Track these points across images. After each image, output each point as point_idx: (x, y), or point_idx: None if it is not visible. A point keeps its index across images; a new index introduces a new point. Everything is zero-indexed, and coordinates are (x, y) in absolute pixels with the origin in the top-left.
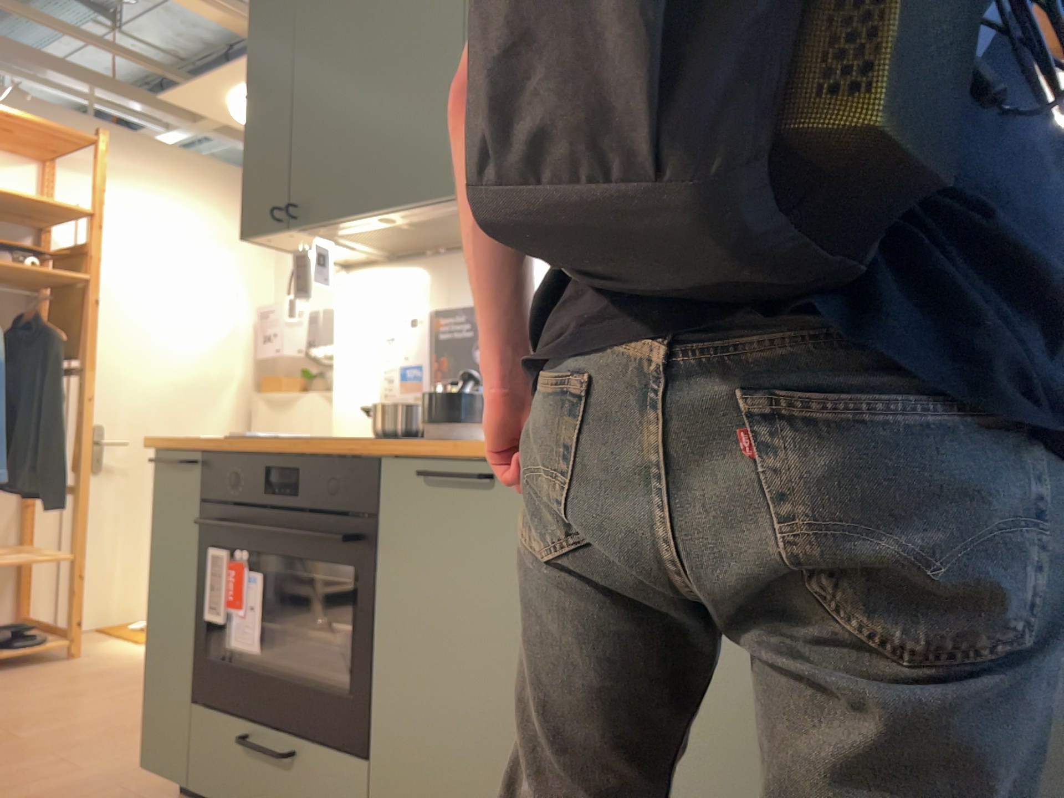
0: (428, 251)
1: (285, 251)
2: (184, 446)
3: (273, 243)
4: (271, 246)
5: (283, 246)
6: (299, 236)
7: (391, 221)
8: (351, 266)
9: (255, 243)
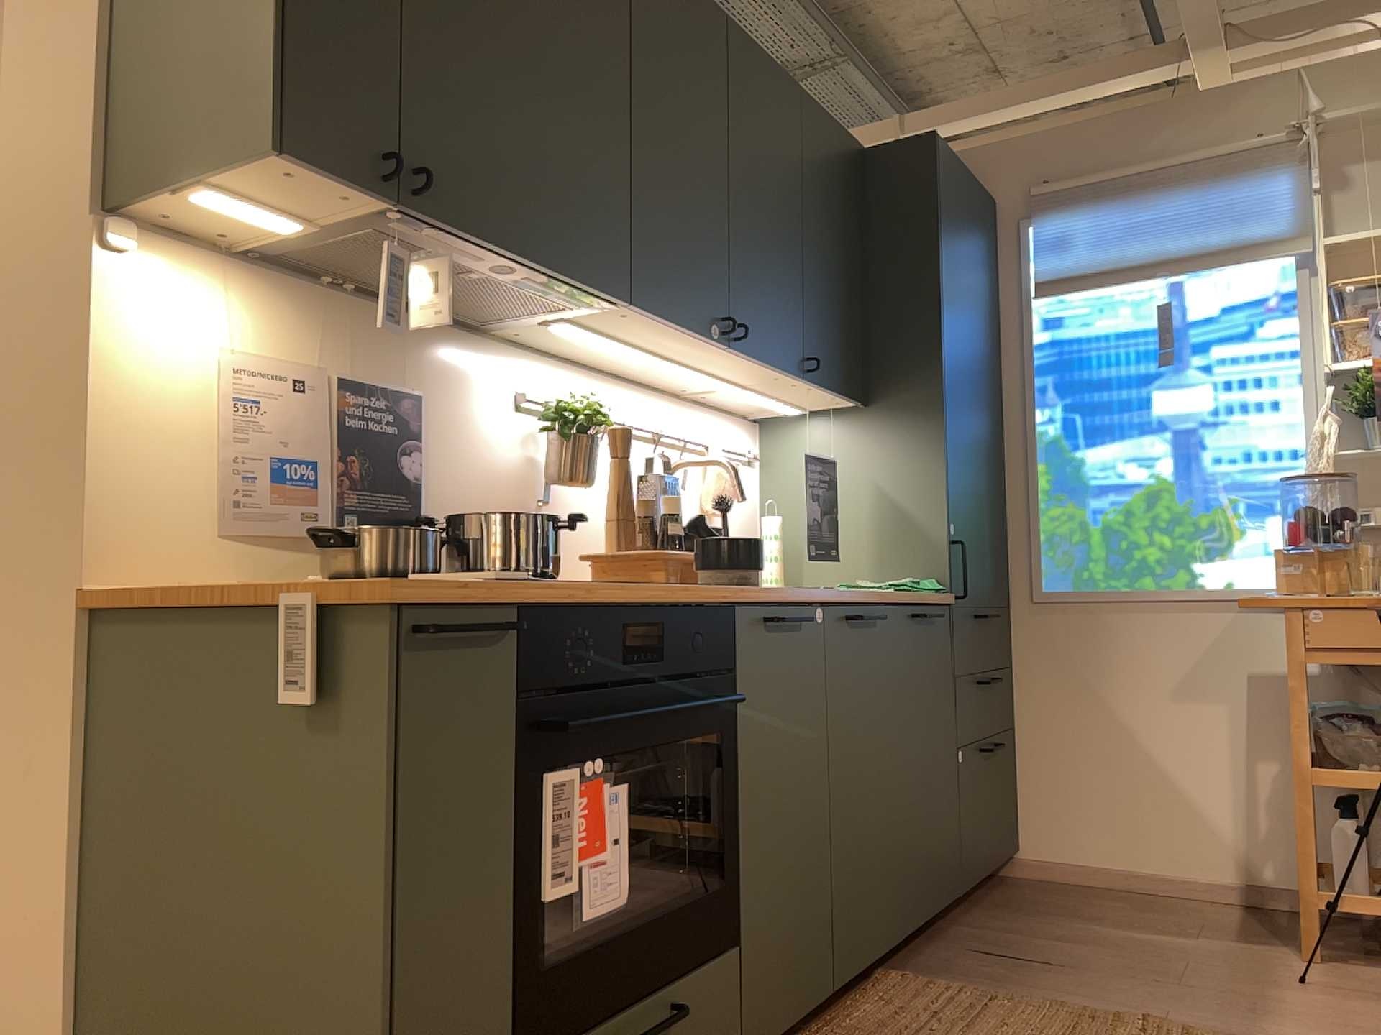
0: (332, 277)
1: (210, 178)
2: (491, 595)
3: (277, 176)
4: (251, 171)
5: (259, 180)
6: (350, 202)
7: (499, 268)
8: (134, 219)
9: (270, 162)
